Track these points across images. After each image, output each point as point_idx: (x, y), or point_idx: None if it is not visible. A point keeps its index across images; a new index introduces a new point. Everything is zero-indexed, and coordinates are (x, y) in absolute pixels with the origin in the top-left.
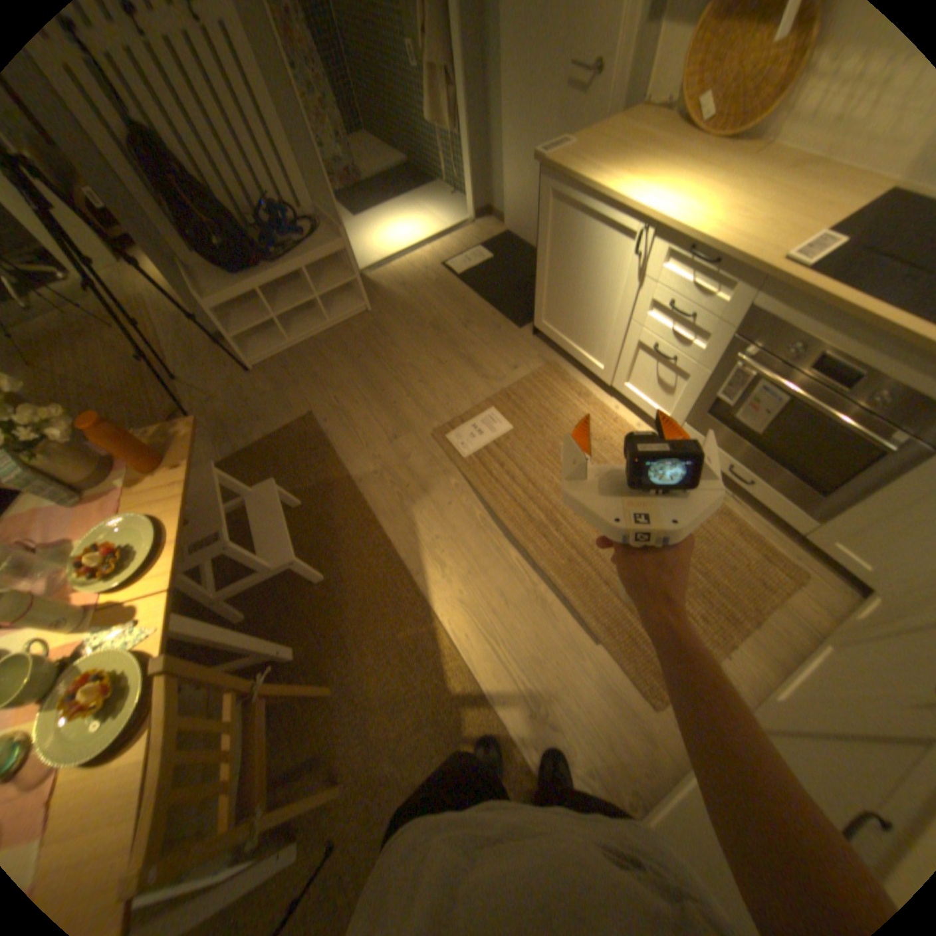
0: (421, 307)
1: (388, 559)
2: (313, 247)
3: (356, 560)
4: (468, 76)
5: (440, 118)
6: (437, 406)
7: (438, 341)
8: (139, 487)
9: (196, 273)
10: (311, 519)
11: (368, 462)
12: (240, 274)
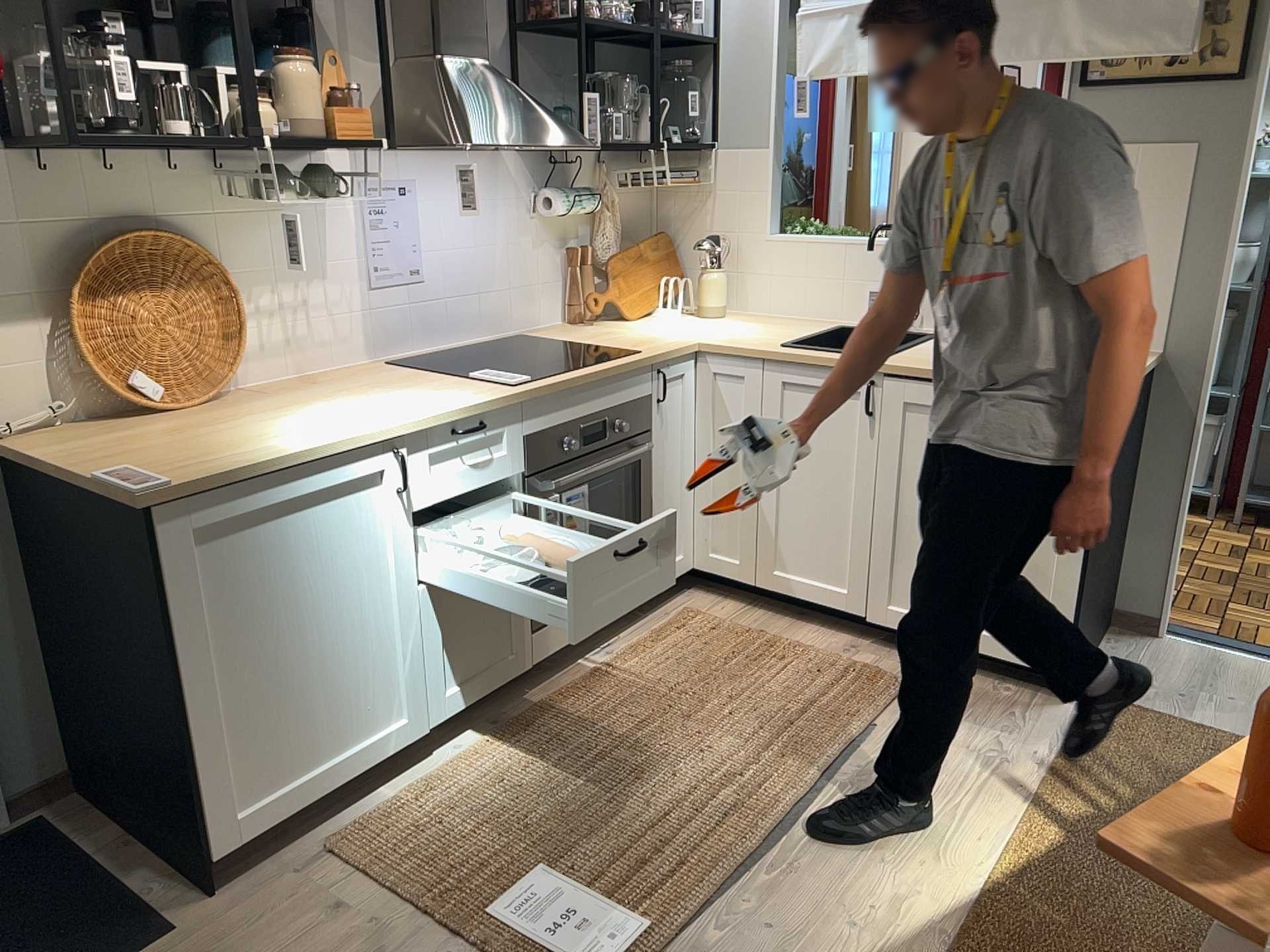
0: None
1: None
2: None
3: None
4: None
5: None
6: None
7: None
8: None
9: None
10: None
11: None
12: None
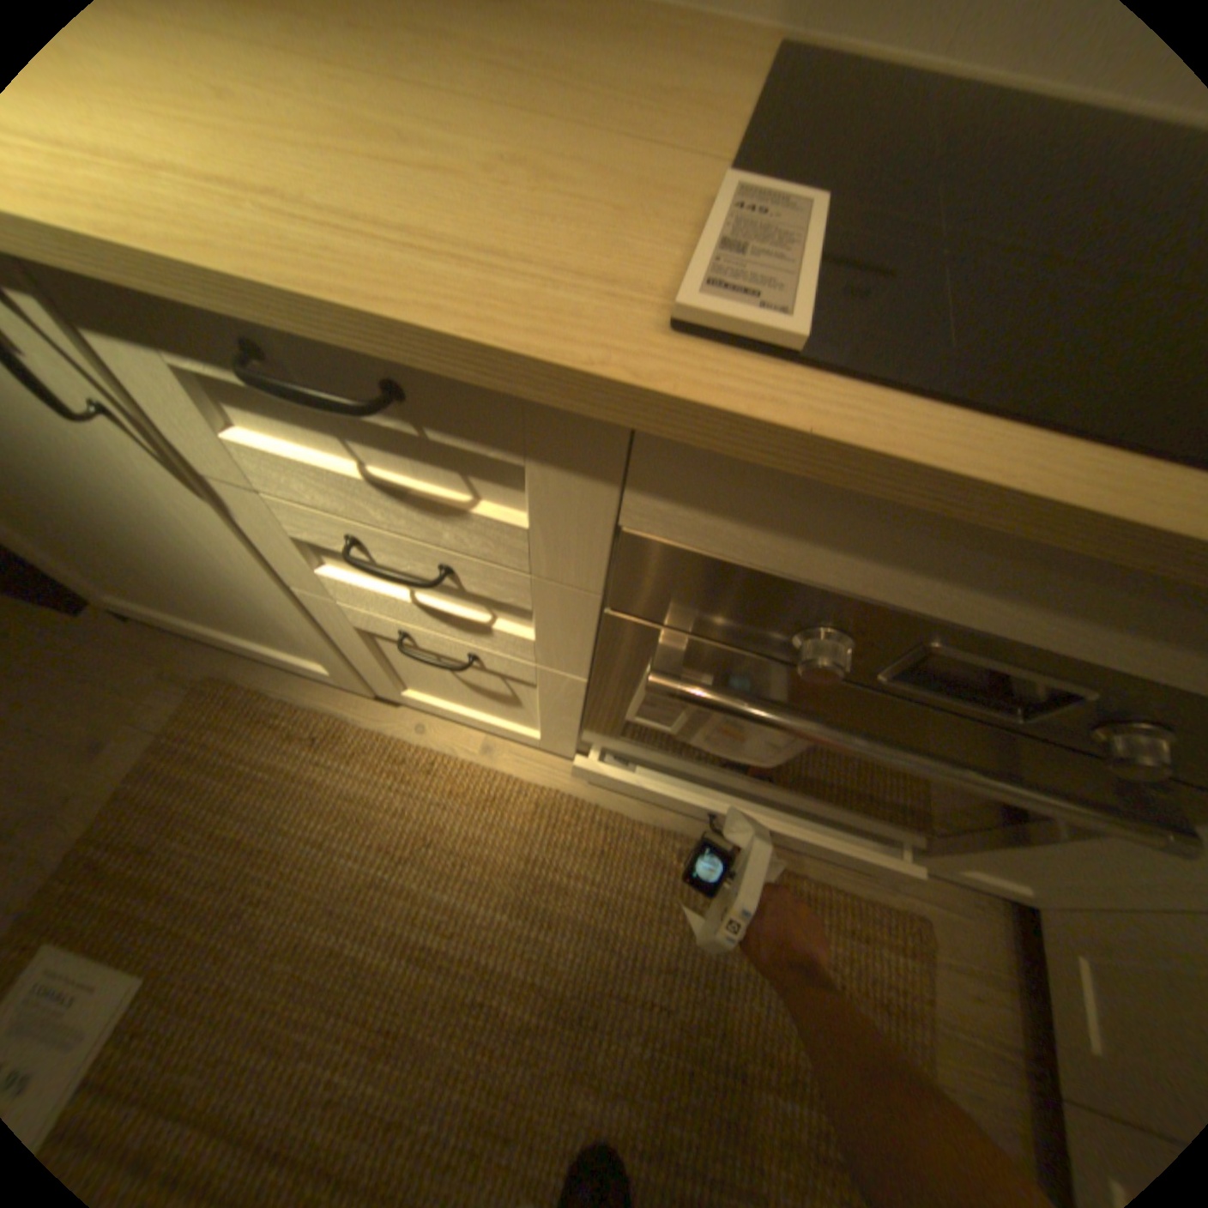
0: None
1: None
2: None
3: None
4: None
5: None
6: None
7: None
8: None
9: None
10: None
11: None
12: None
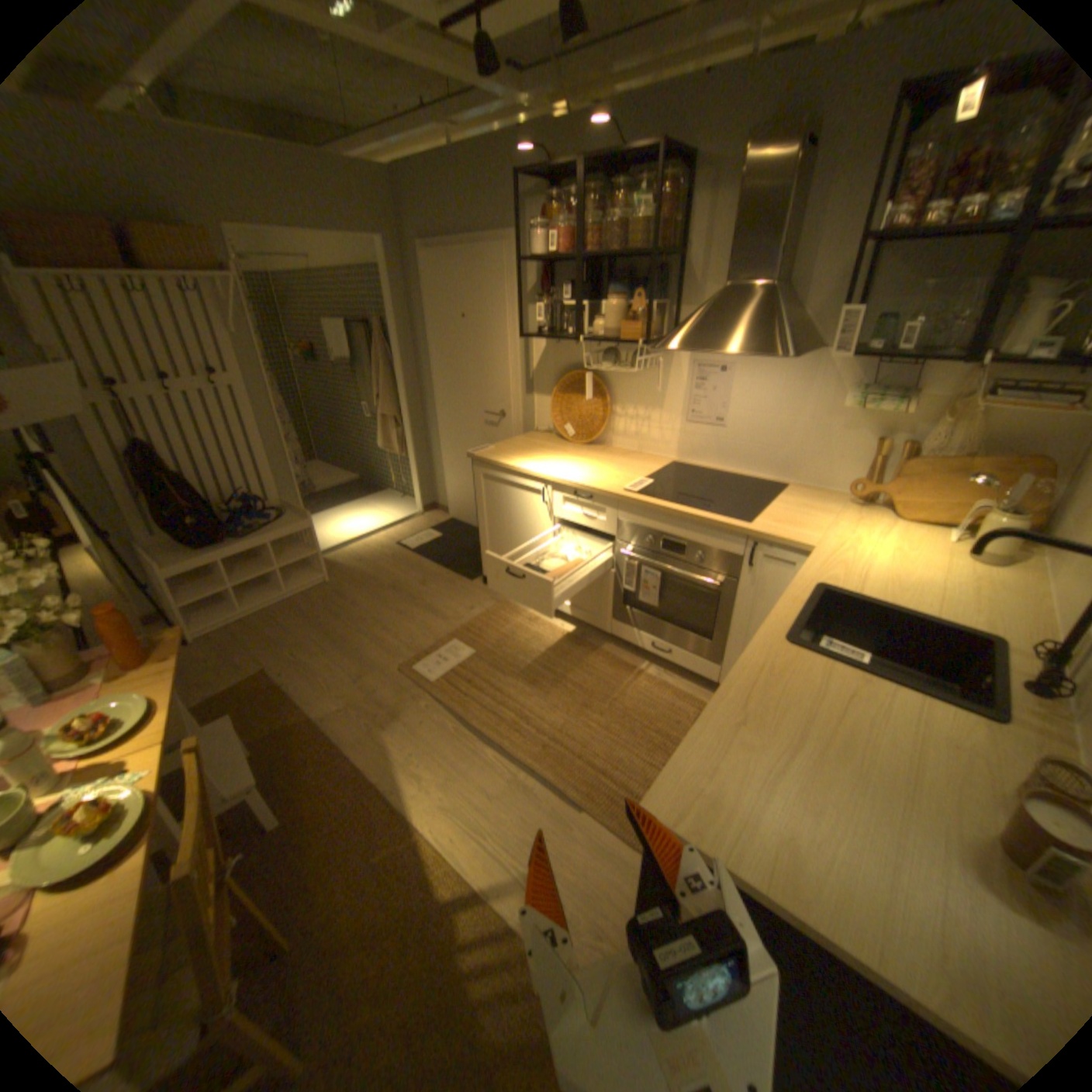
0: (378, 575)
1: (357, 786)
2: (280, 527)
3: (318, 796)
4: (412, 421)
5: (390, 446)
6: (400, 646)
7: (397, 597)
8: (125, 677)
9: (153, 552)
10: (263, 767)
11: (330, 703)
12: (203, 549)
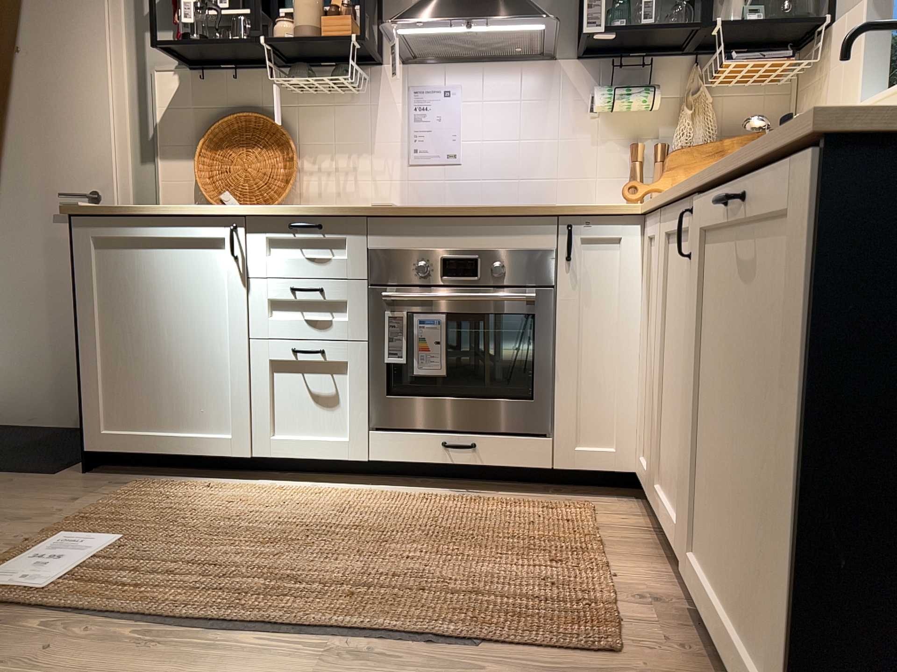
0: None
1: None
2: None
3: None
4: None
5: None
6: None
7: None
8: None
9: None
10: None
11: None
12: None
